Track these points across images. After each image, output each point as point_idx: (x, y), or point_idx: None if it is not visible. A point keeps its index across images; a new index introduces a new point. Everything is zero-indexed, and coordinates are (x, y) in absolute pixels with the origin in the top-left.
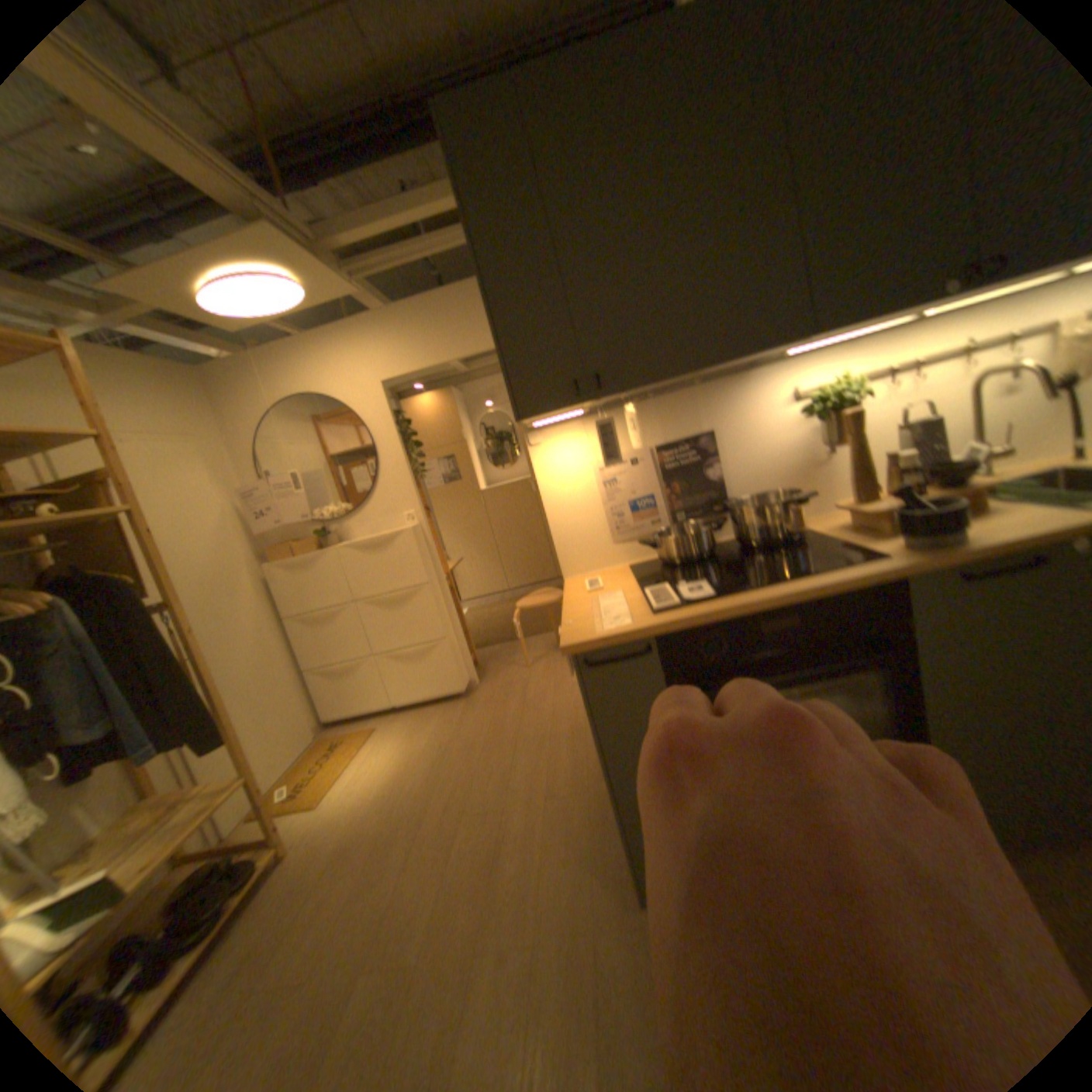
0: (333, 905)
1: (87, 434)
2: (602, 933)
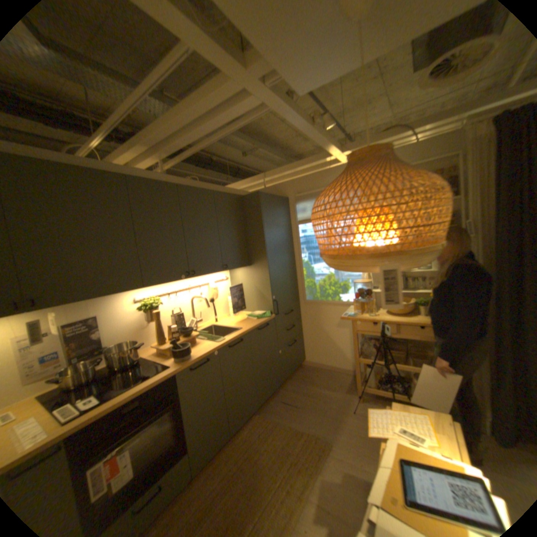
0: None
1: None
2: None
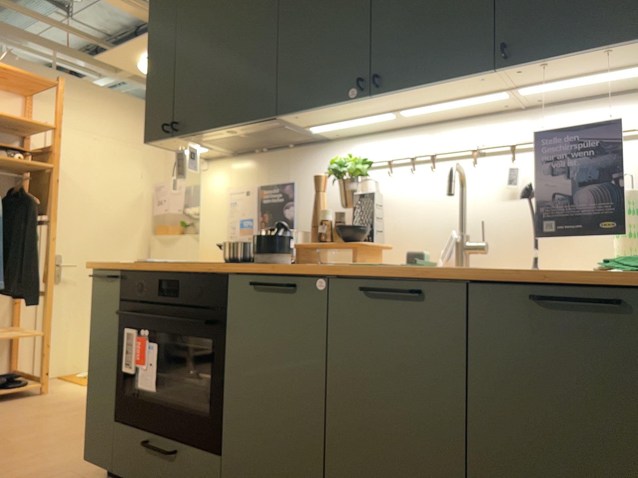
0: (25, 415)
1: (51, 126)
2: (70, 473)
